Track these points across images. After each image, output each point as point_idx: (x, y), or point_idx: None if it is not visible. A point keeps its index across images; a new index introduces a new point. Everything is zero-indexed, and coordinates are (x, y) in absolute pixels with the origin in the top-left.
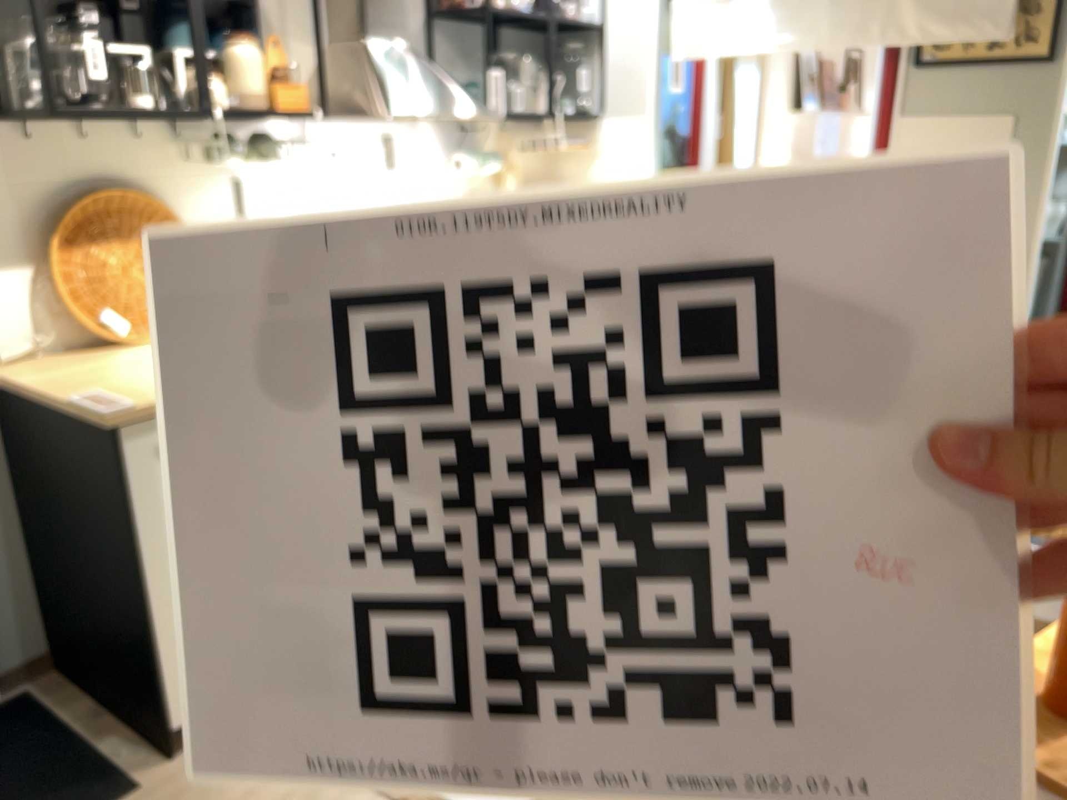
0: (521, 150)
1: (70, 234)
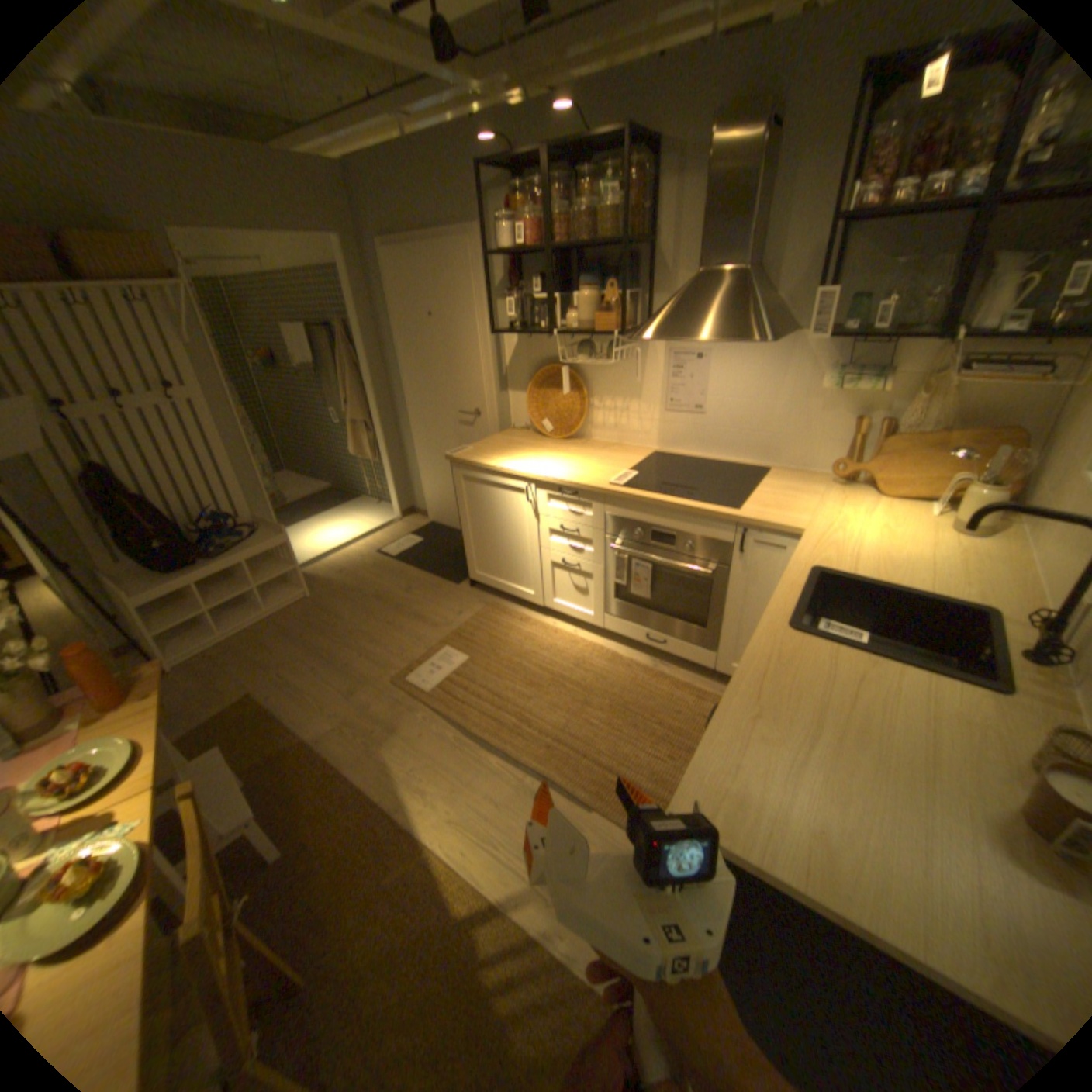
0: (973, 369)
1: (541, 382)
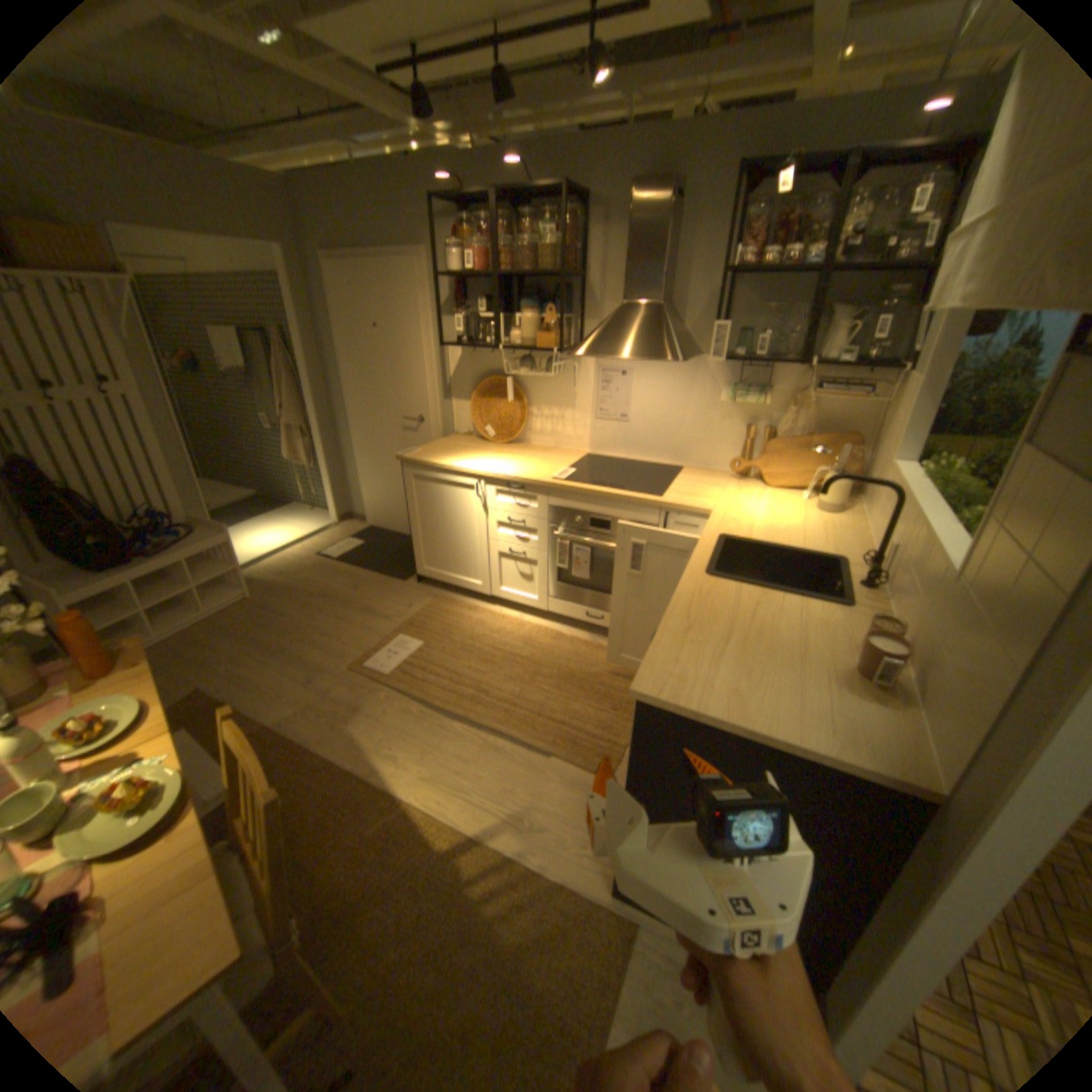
0: (824, 389)
1: (484, 391)
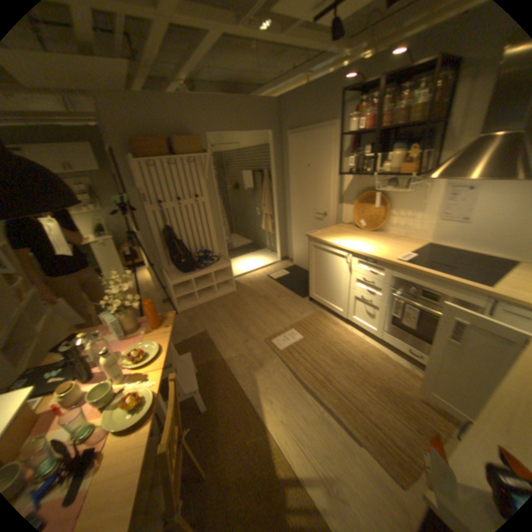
0: None
1: (363, 199)
